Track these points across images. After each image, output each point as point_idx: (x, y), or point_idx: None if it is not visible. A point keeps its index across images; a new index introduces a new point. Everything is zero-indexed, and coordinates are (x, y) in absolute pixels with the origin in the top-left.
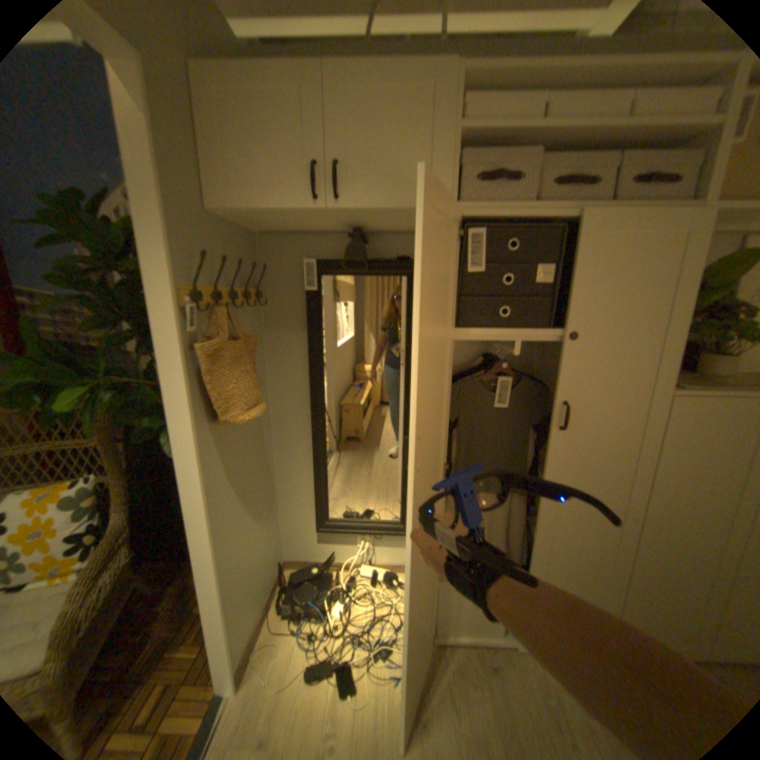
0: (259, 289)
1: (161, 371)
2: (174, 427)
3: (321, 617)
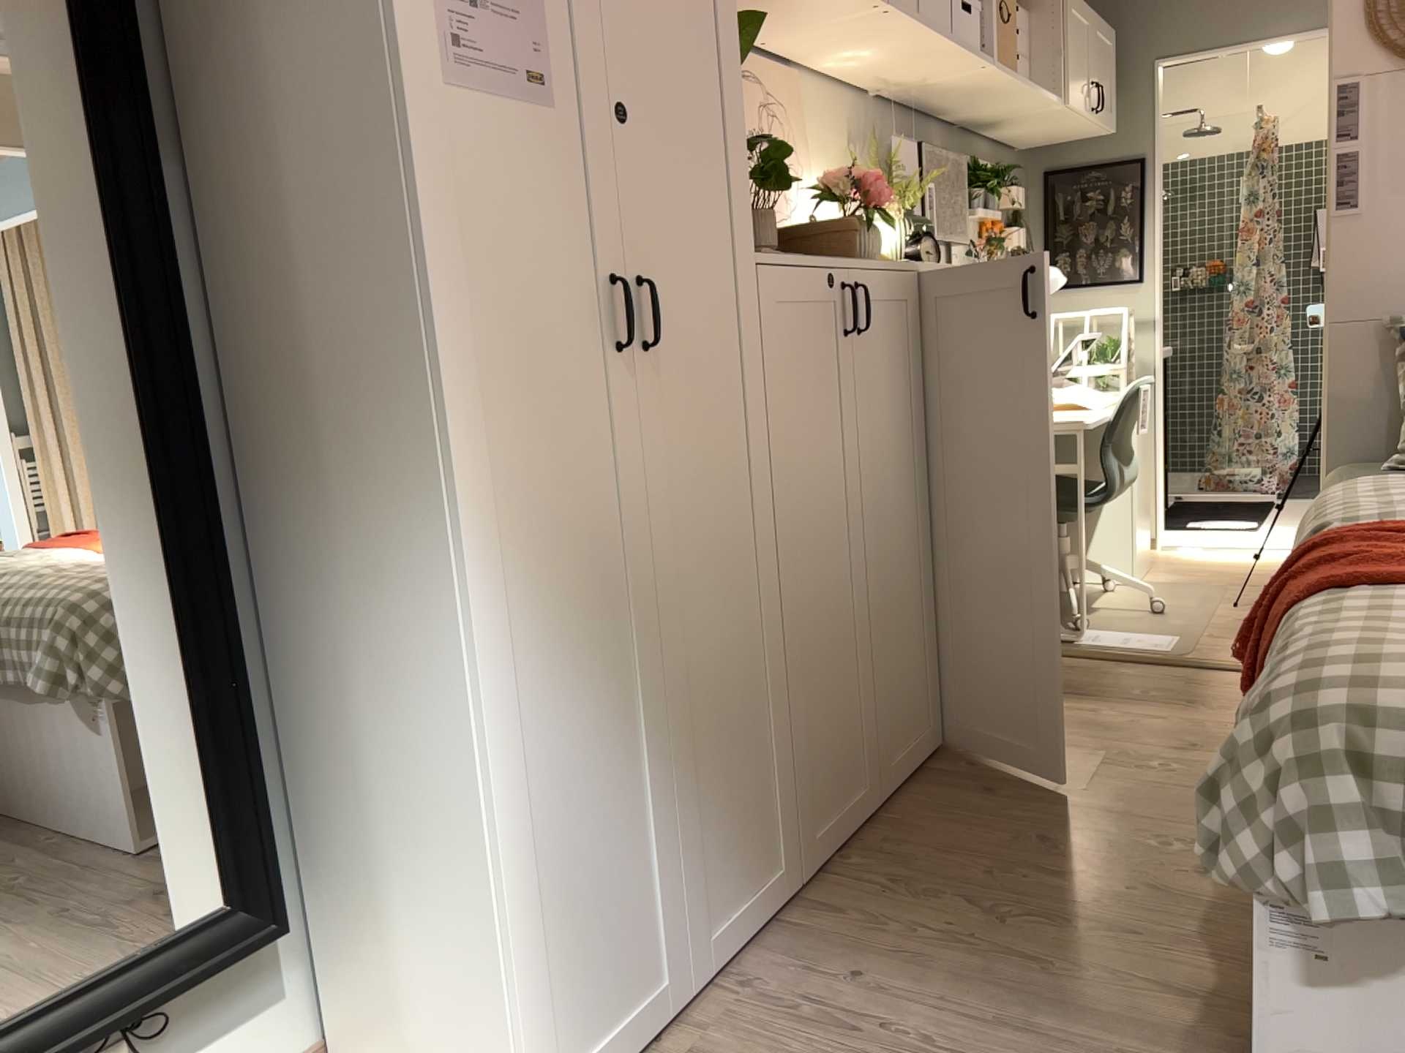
0: None
1: None
2: None
3: None
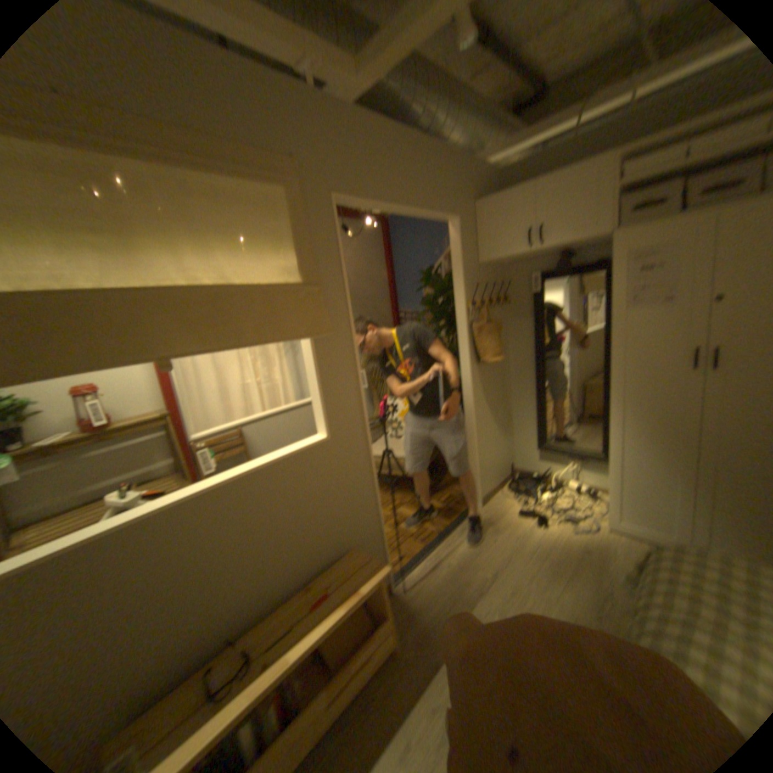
0: (507, 292)
1: (459, 335)
2: (462, 360)
3: (535, 493)
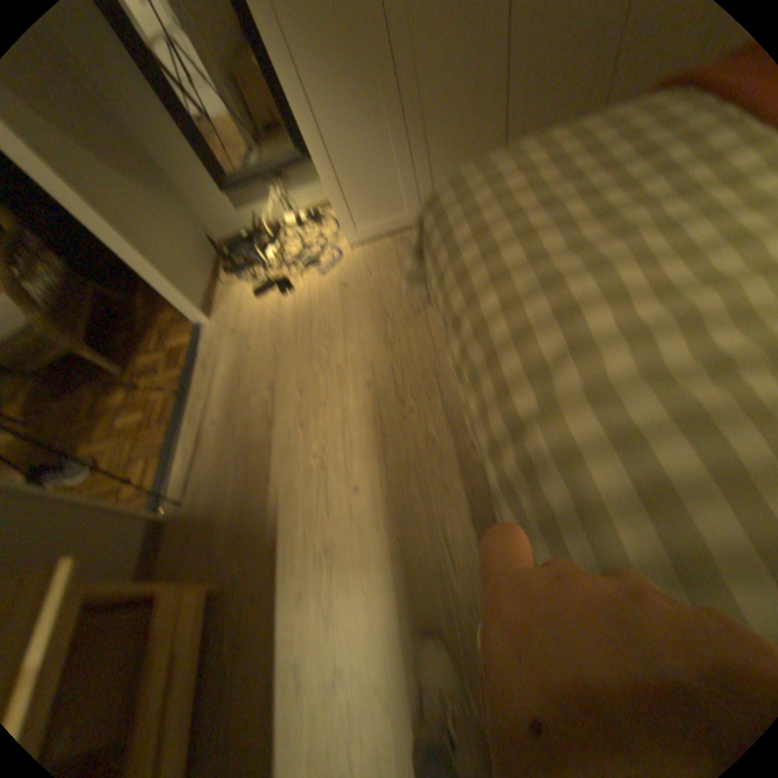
0: None
1: None
2: None
3: (257, 255)
